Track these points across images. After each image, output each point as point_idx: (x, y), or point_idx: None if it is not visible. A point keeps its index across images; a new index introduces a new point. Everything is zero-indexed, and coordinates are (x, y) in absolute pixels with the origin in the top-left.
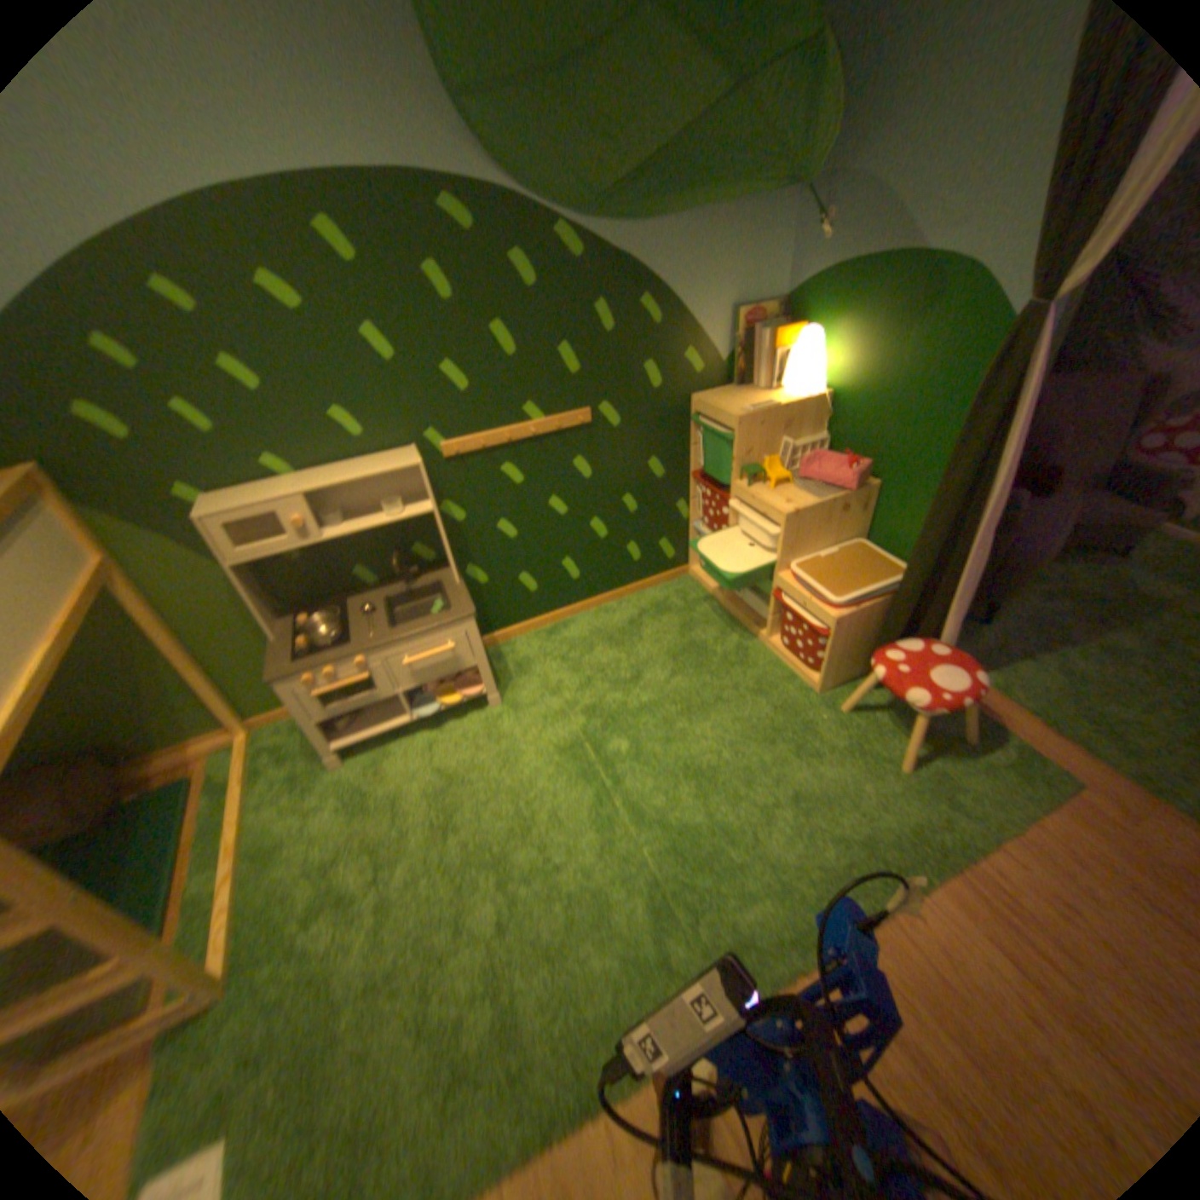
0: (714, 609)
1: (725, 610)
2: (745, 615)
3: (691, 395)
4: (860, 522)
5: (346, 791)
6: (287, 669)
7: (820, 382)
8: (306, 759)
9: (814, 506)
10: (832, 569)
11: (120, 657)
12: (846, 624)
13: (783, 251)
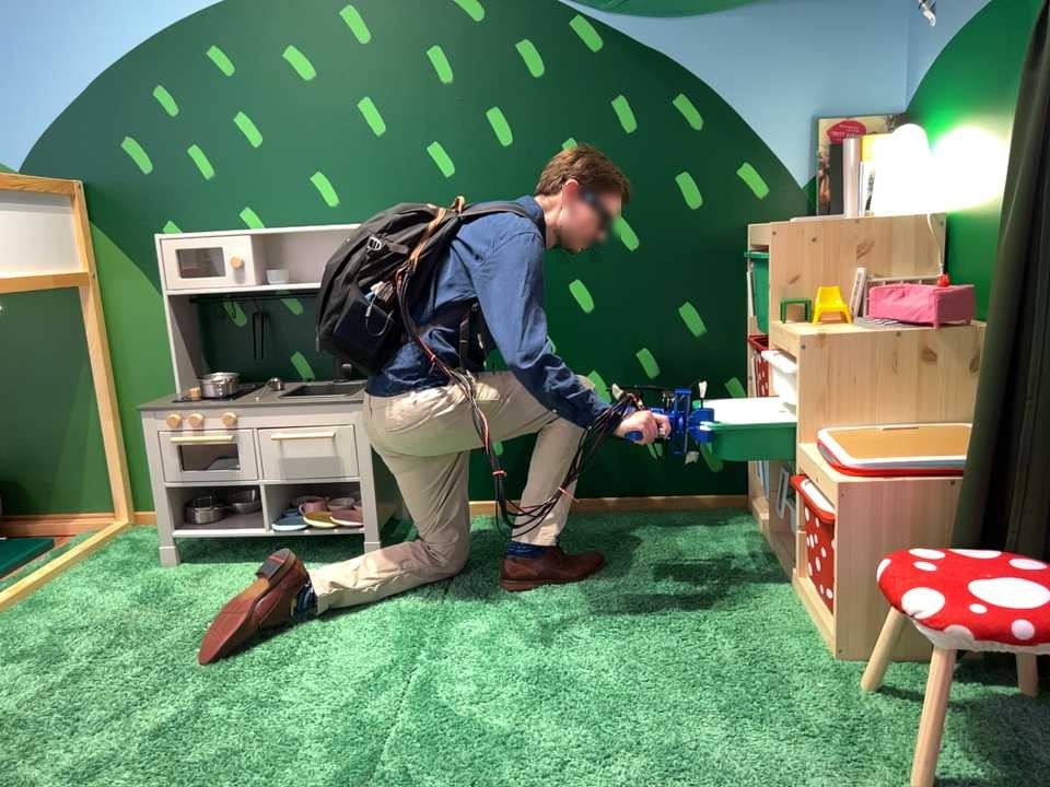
0: (753, 546)
1: (769, 549)
2: (789, 551)
3: (748, 224)
4: (971, 391)
5: (156, 587)
6: (160, 406)
7: (920, 195)
8: (152, 556)
9: (859, 334)
10: (887, 440)
11: (63, 387)
12: (865, 502)
13: (888, 56)
